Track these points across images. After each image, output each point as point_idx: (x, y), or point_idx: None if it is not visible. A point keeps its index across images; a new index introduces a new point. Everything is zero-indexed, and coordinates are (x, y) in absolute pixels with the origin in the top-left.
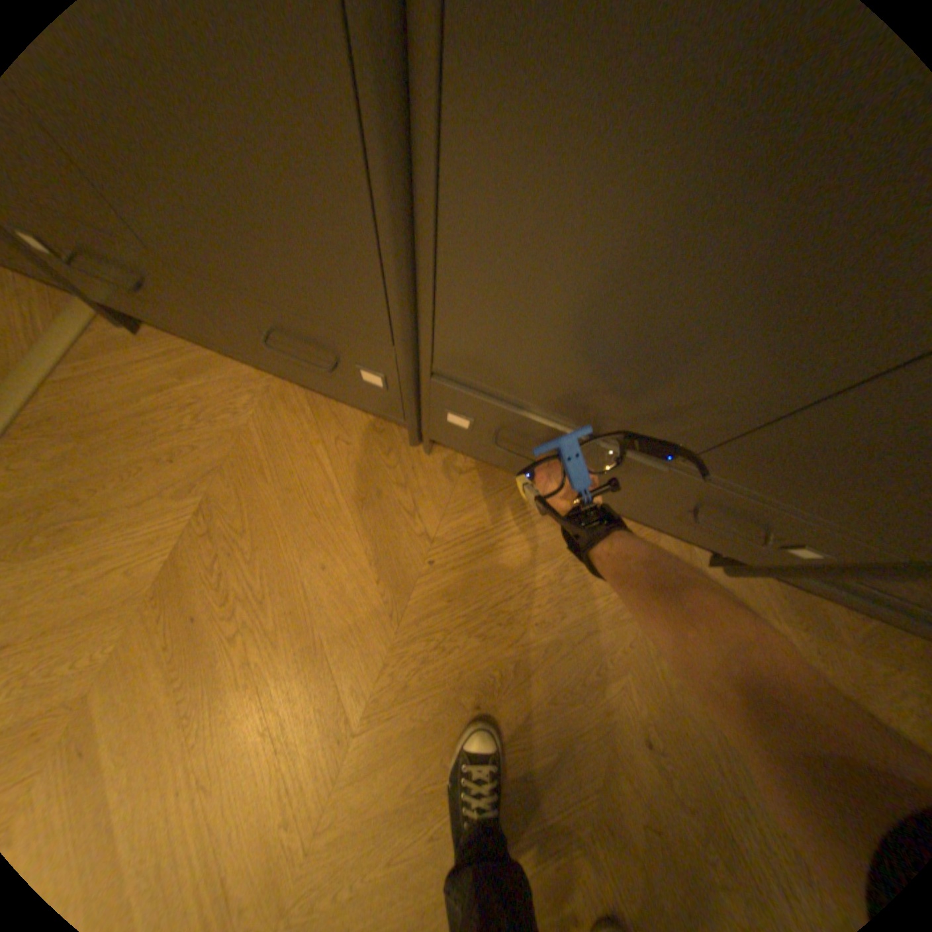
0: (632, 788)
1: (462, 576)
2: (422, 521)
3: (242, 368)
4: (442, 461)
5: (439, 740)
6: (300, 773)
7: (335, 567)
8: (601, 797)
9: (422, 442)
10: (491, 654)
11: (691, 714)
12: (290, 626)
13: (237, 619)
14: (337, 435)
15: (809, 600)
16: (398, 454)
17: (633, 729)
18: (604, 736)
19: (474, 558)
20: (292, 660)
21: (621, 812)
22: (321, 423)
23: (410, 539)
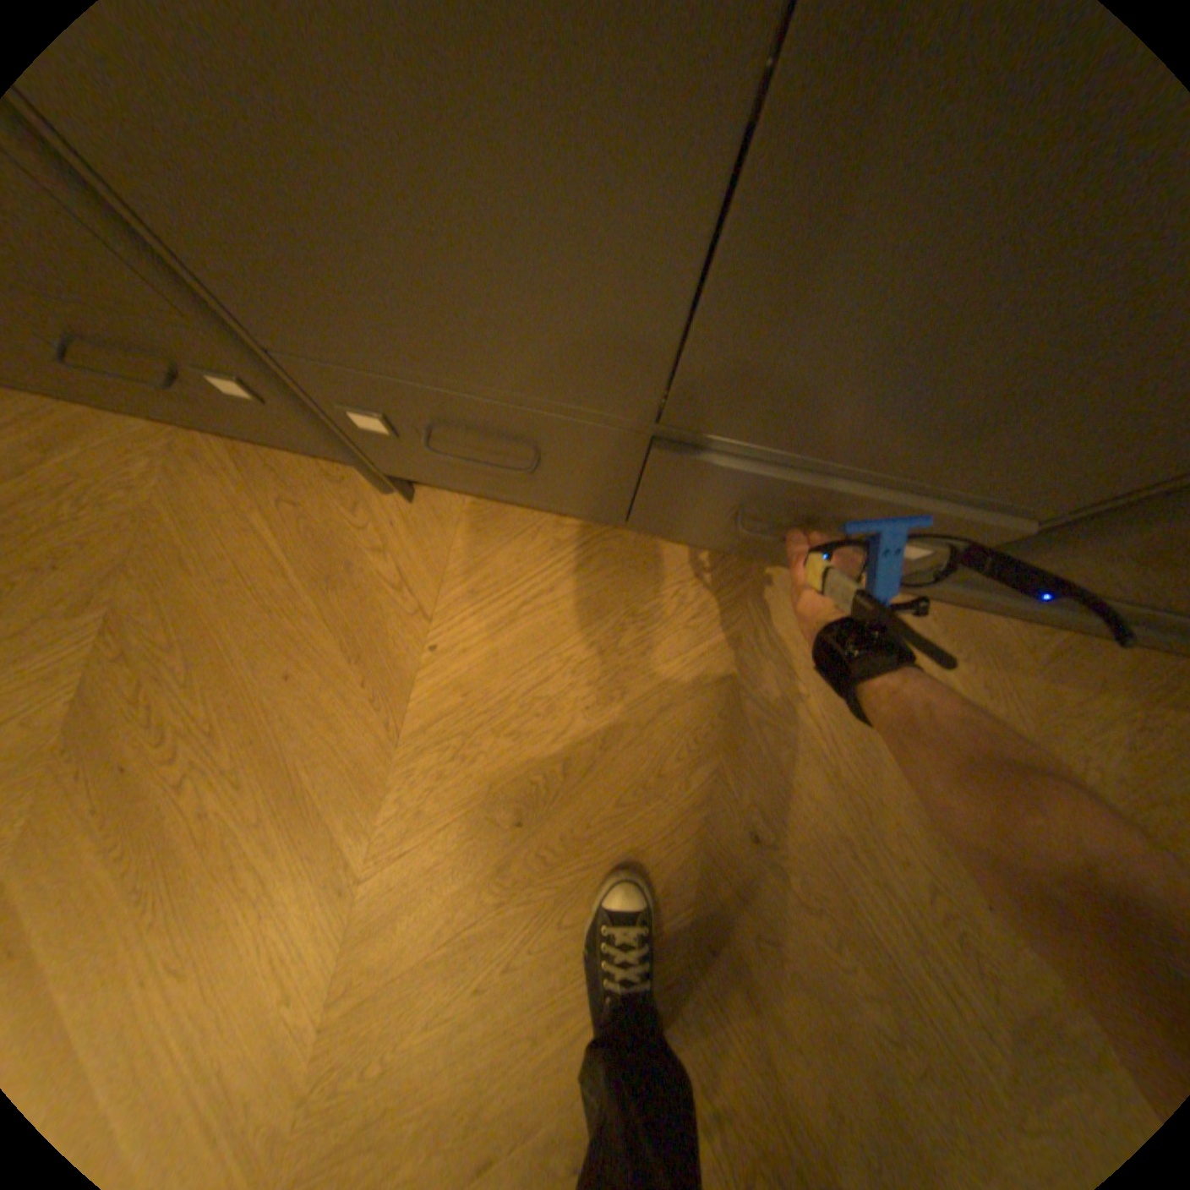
0: (736, 895)
1: (478, 660)
2: (414, 596)
3: (131, 423)
4: (431, 509)
5: (472, 872)
6: (296, 938)
7: (302, 675)
8: (696, 911)
9: (387, 485)
10: (529, 755)
11: (810, 792)
12: (253, 759)
13: (183, 760)
14: (278, 496)
15: (970, 619)
16: (367, 508)
17: (732, 822)
18: (693, 837)
19: (492, 634)
20: (263, 802)
21: (724, 926)
22: (253, 484)
23: (400, 621)
